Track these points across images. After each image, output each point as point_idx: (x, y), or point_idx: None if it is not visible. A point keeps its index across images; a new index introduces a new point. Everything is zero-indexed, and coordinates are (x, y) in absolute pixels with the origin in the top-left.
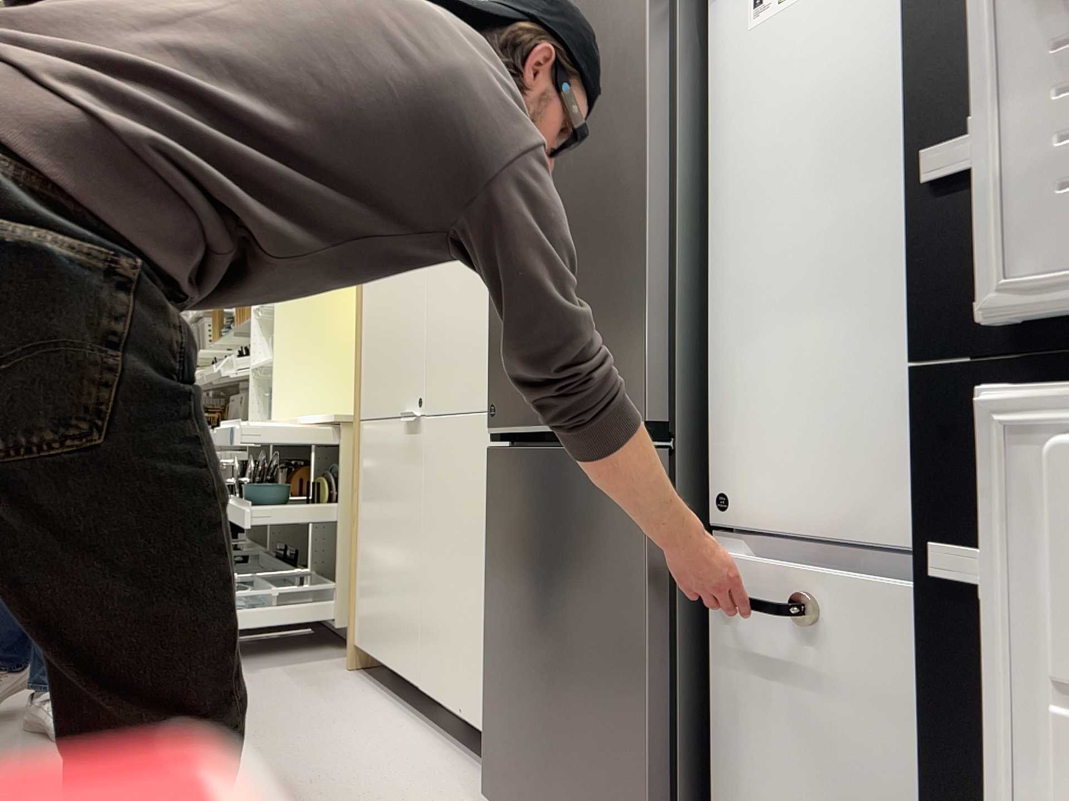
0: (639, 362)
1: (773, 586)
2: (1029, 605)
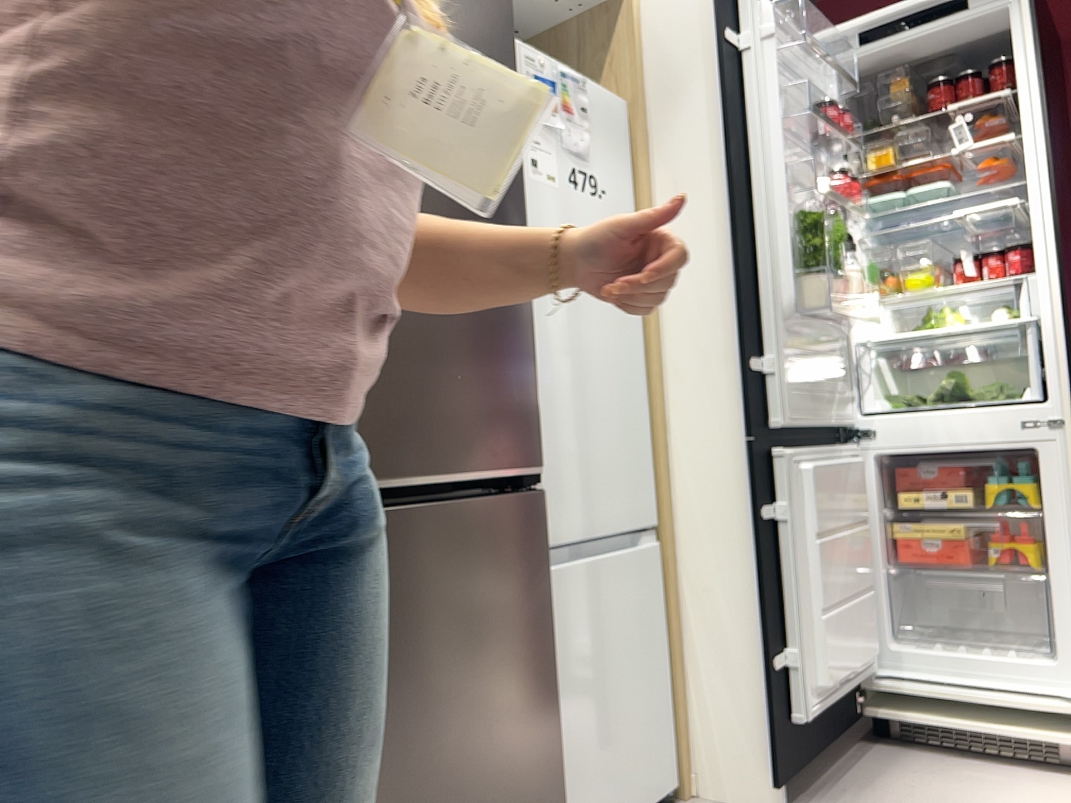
0: (531, 412)
1: (562, 579)
2: (793, 511)
